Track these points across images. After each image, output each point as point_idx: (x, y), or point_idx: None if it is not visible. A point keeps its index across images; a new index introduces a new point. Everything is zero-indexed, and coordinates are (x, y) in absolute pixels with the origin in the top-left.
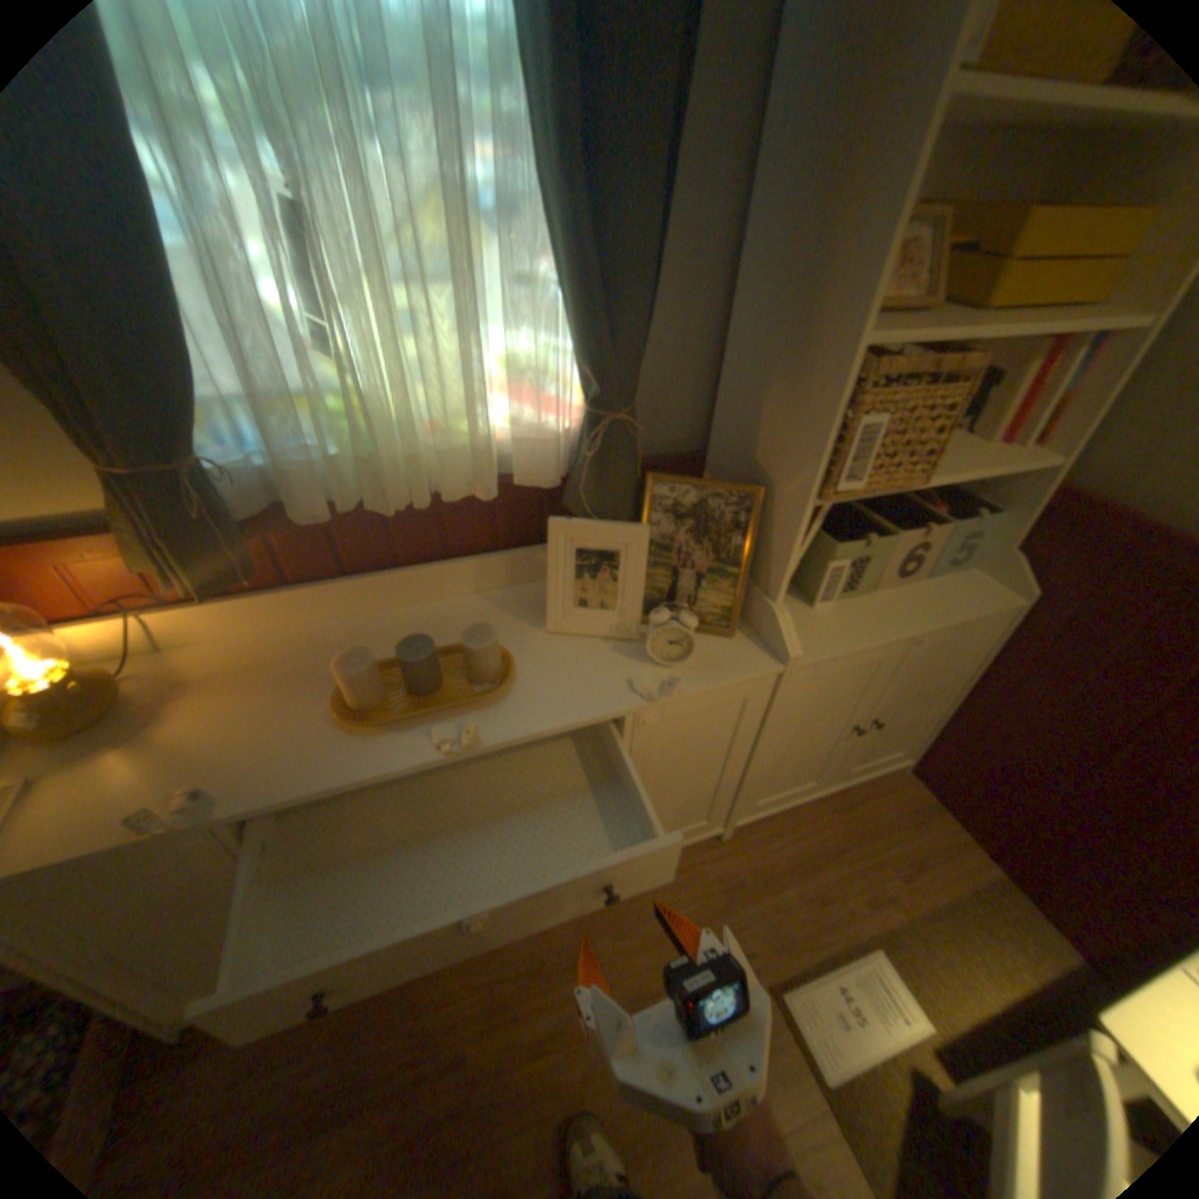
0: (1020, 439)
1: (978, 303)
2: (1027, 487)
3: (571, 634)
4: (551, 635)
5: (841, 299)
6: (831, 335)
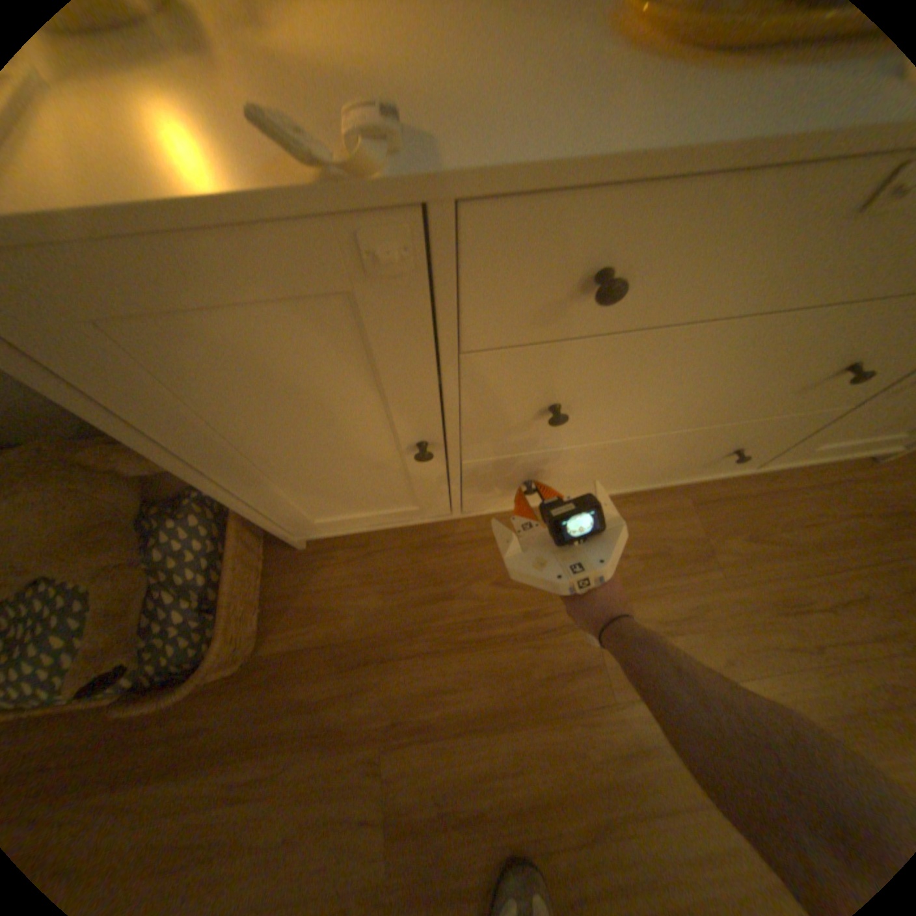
0: None
1: None
2: None
3: None
4: None
5: None
6: None
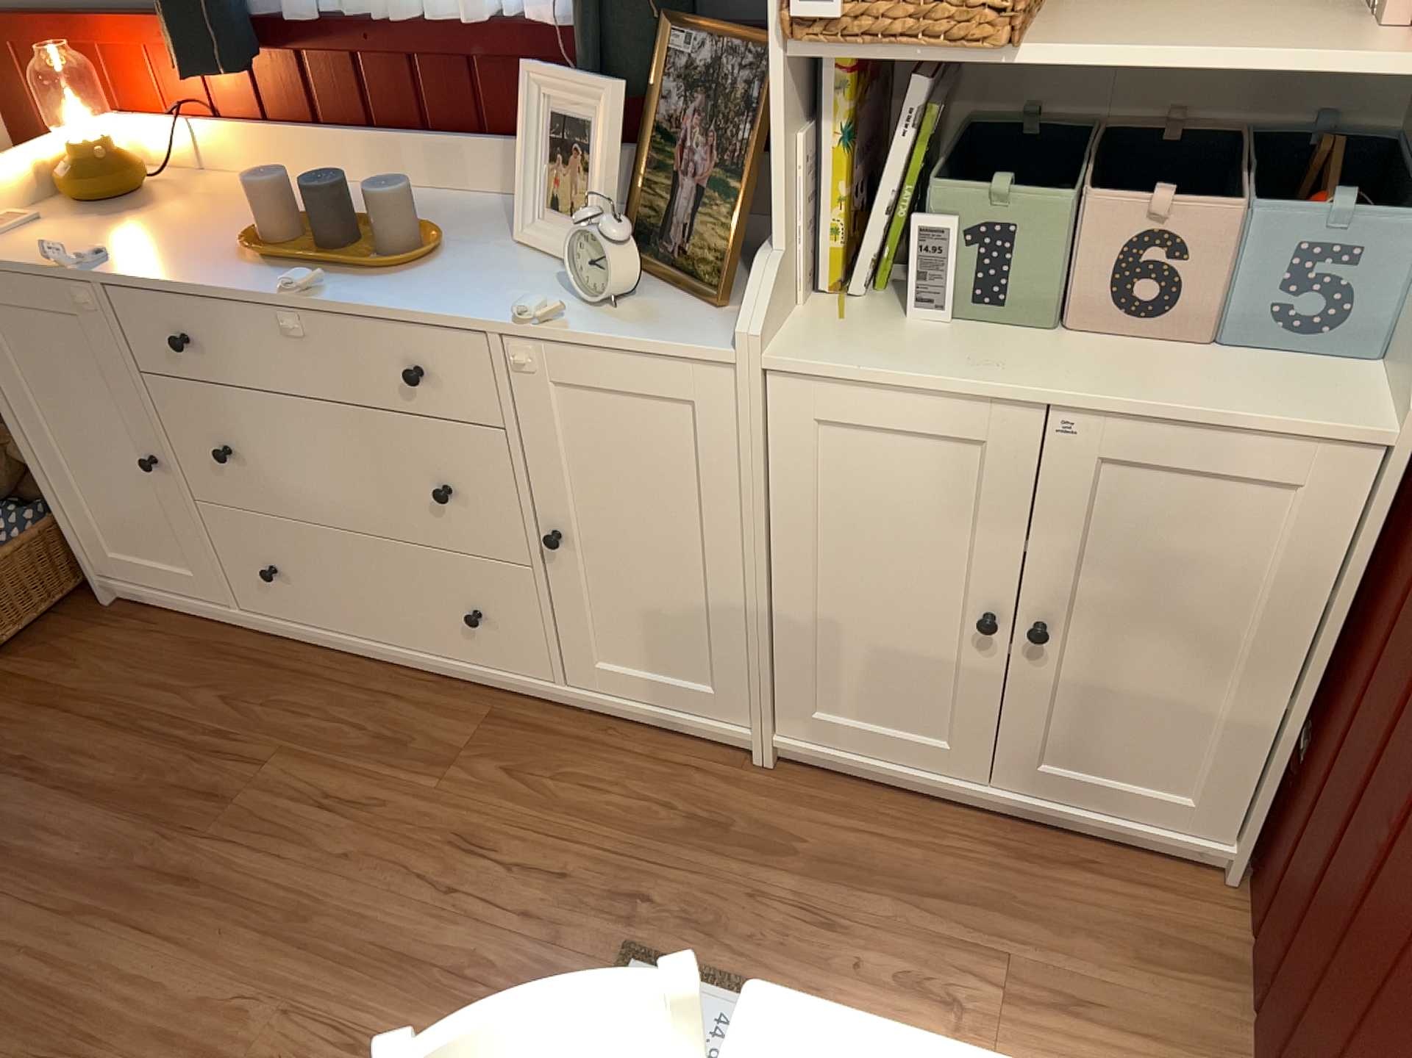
0: None
1: None
2: None
3: (540, 254)
4: (520, 250)
5: None
6: None
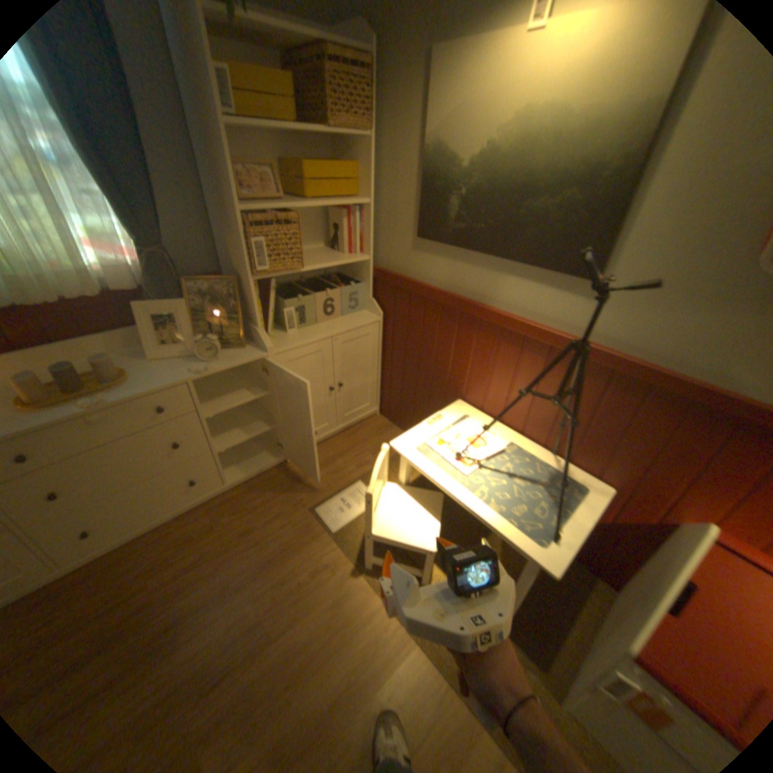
0: (352, 251)
1: (302, 197)
2: (364, 271)
3: (160, 359)
4: (149, 361)
5: (226, 194)
6: (229, 209)
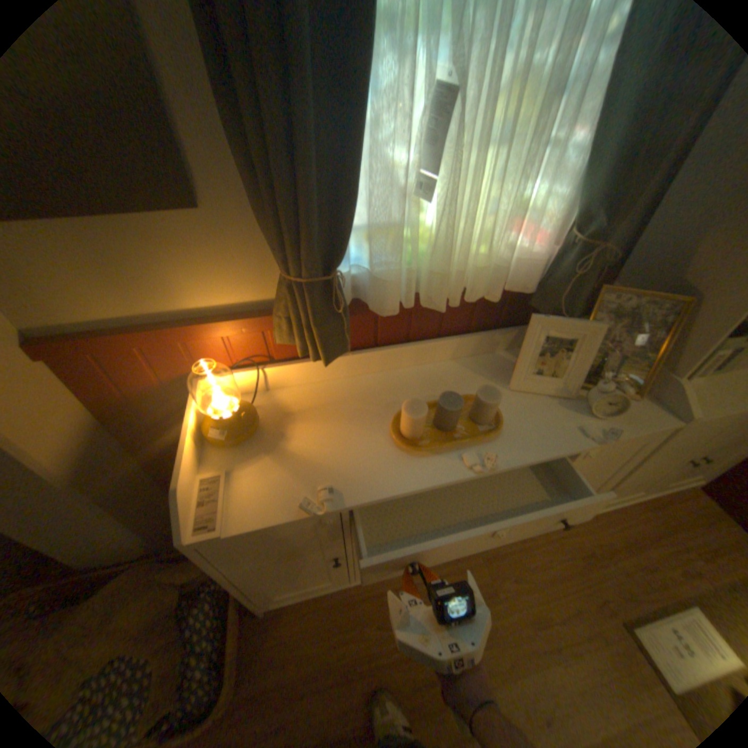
0: None
1: None
2: None
3: (526, 392)
4: (513, 392)
5: None
6: None
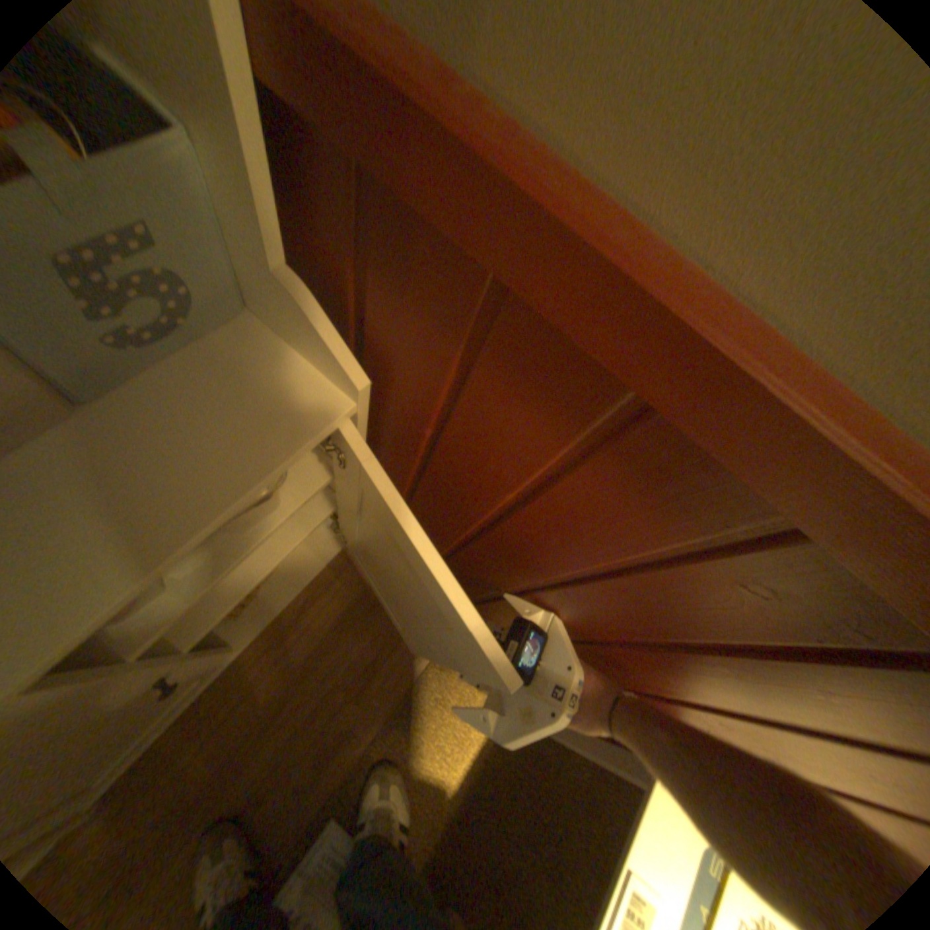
0: None
1: None
2: None
3: None
4: None
5: None
6: None
